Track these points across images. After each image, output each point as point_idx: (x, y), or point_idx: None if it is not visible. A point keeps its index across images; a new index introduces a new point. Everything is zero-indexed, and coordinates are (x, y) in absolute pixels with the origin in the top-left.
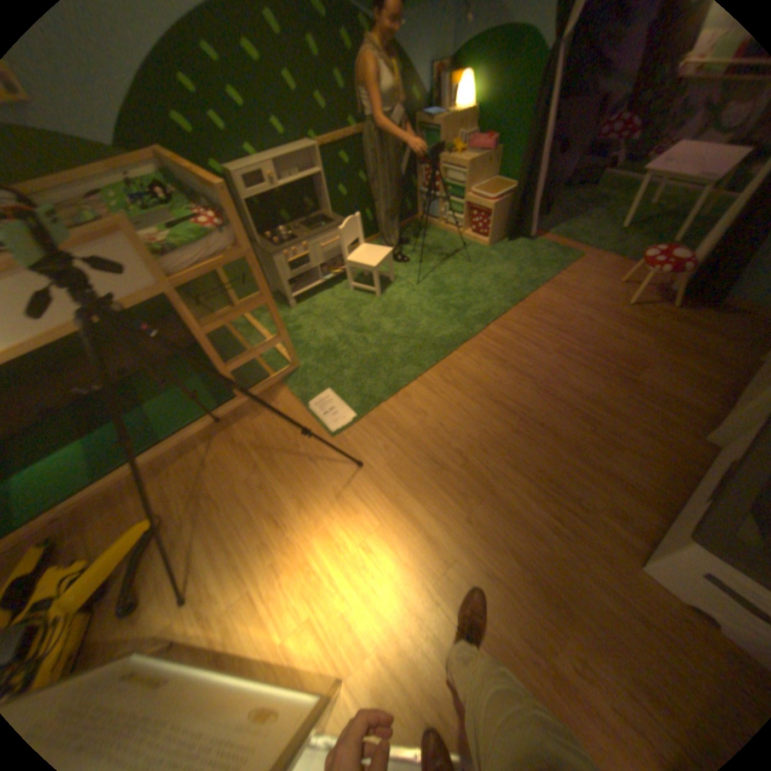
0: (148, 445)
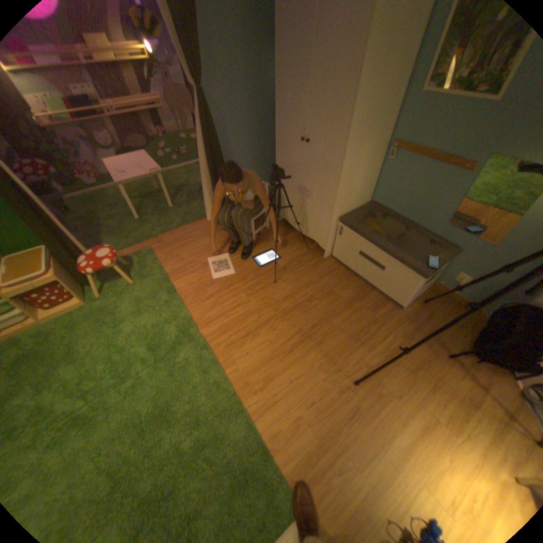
0: None
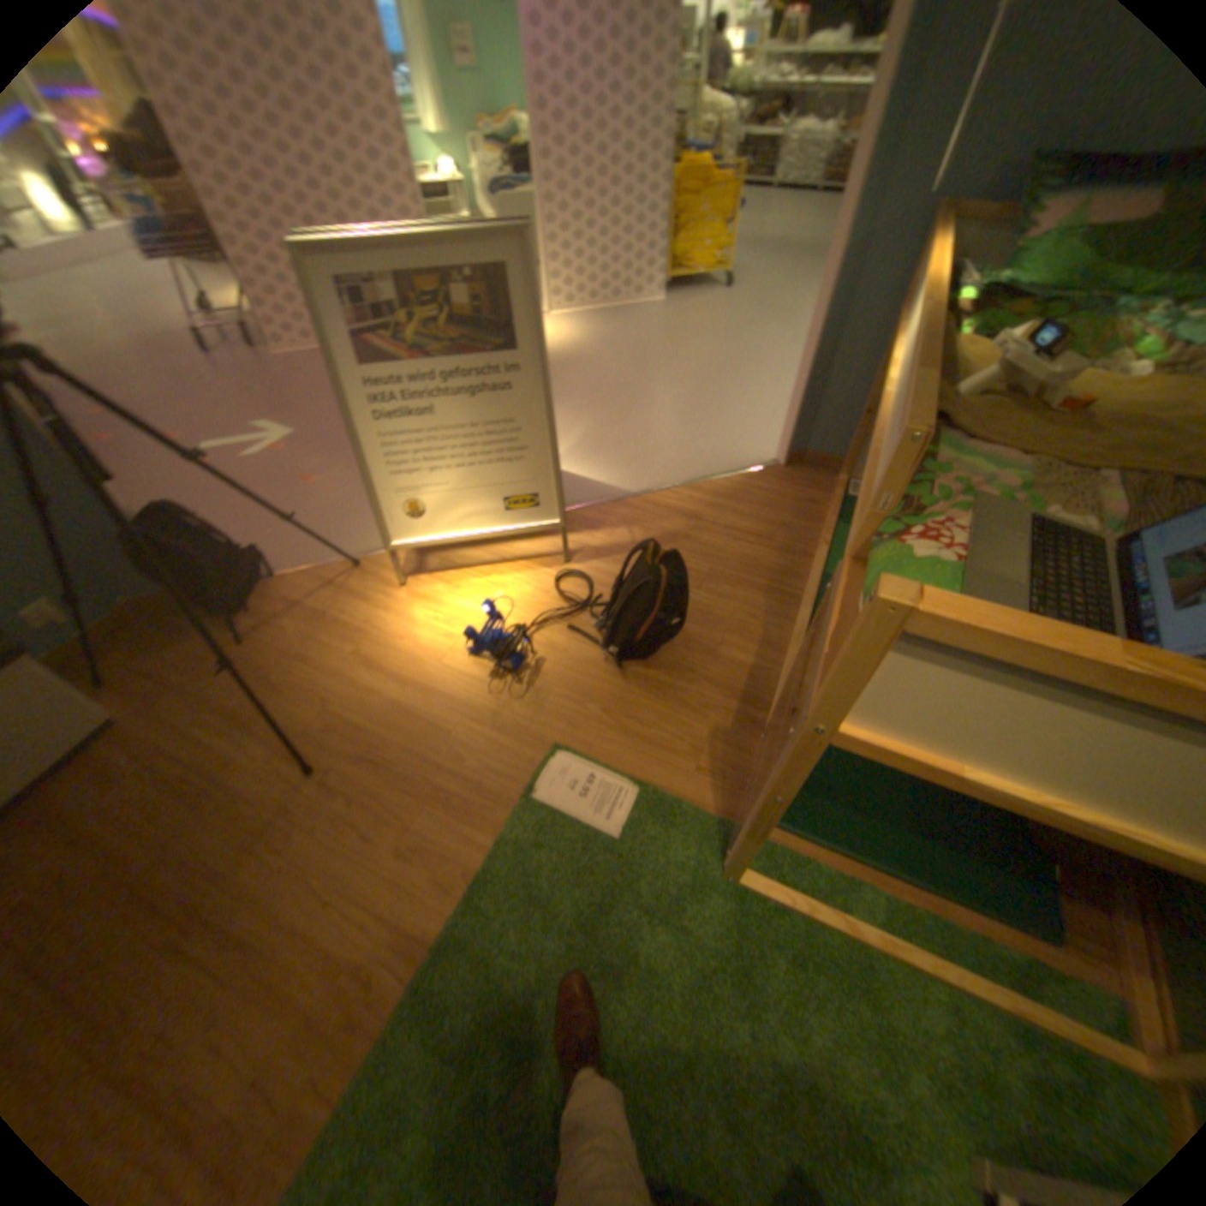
0: None
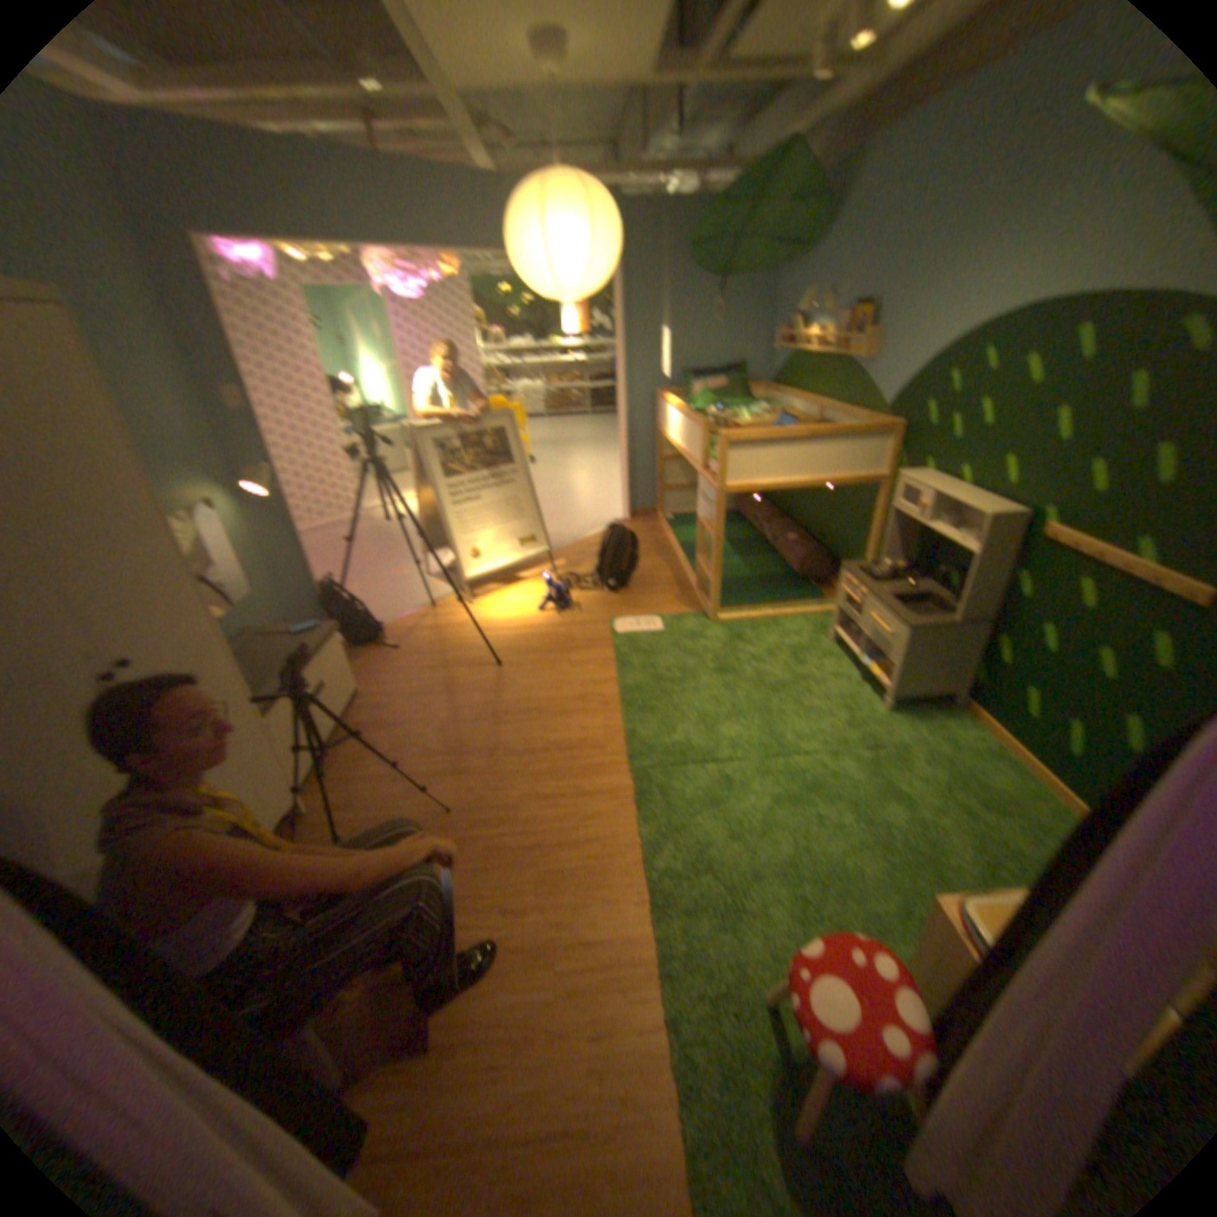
0: (692, 559)
